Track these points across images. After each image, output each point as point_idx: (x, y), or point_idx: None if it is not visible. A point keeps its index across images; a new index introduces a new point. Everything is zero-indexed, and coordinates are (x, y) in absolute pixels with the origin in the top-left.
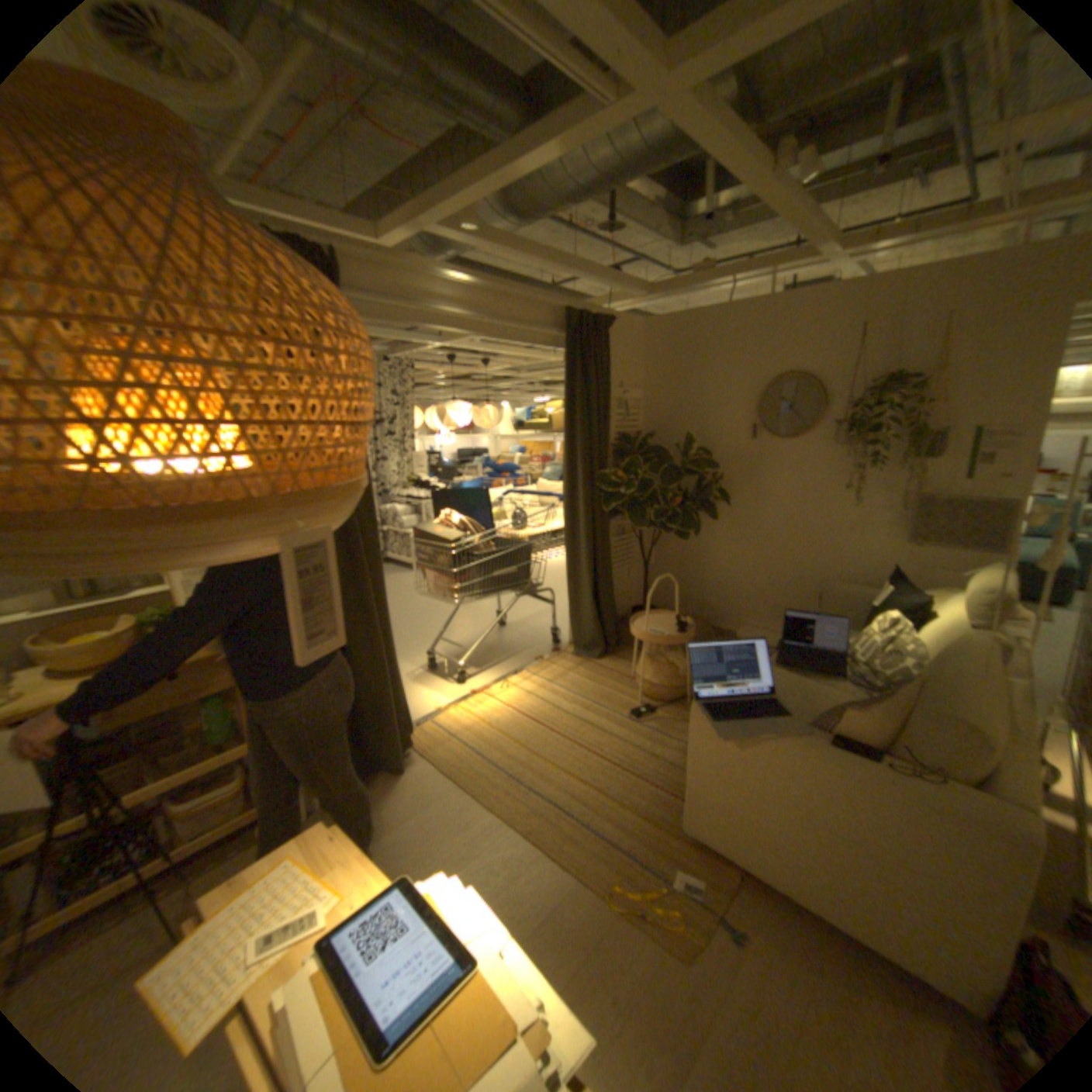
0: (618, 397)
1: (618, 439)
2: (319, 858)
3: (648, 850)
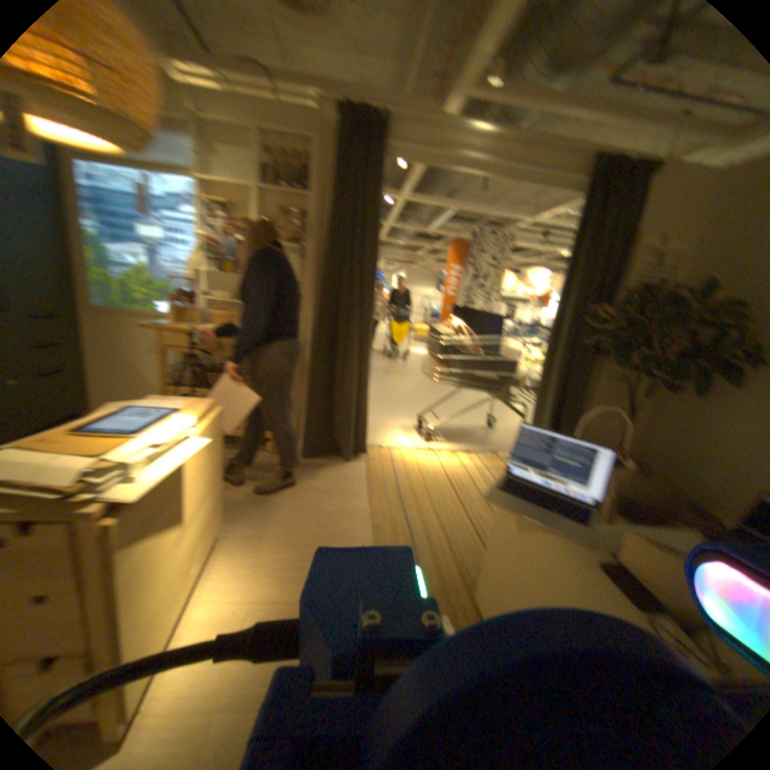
0: (652, 240)
1: (641, 282)
2: (200, 403)
3: (444, 585)
